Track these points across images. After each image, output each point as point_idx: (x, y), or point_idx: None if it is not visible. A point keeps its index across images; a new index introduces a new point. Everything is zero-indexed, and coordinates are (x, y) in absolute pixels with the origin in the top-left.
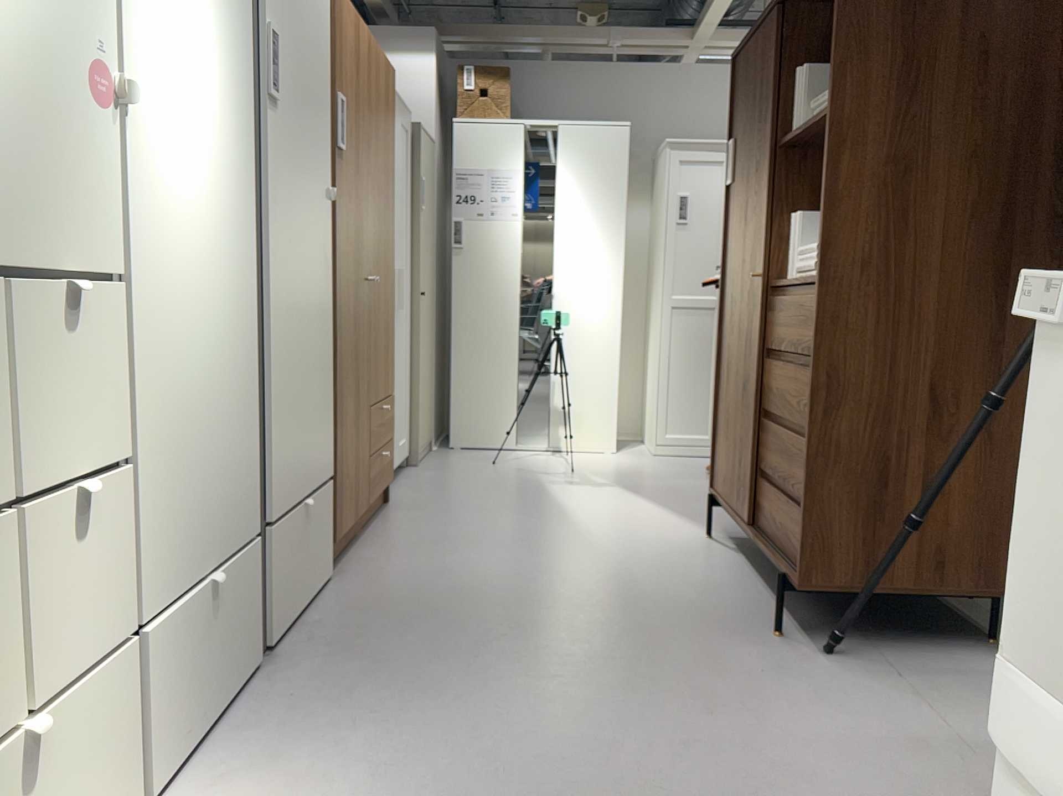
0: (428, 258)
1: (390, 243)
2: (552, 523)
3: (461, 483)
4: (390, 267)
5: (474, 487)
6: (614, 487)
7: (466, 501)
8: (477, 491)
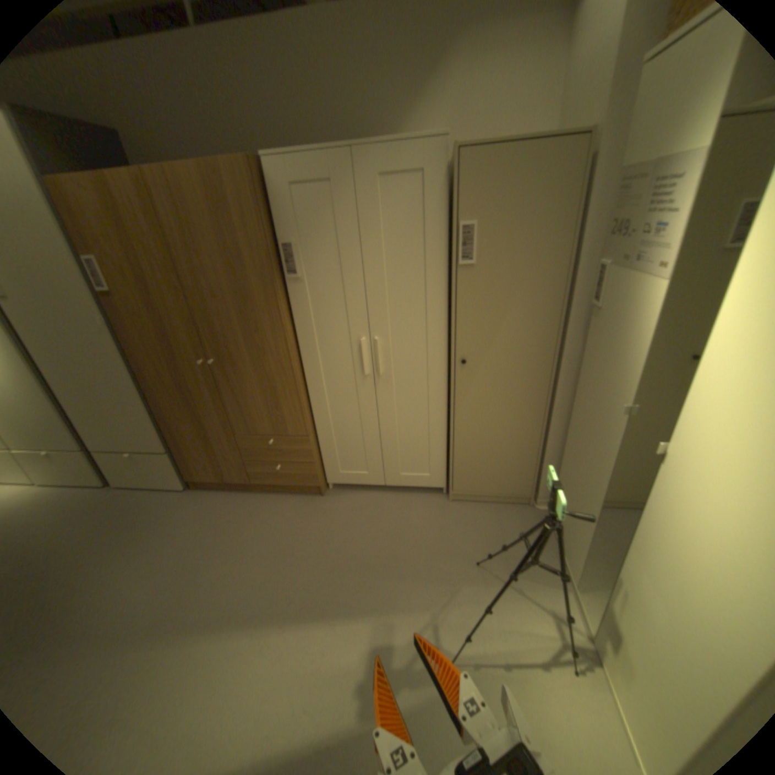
0: (513, 321)
1: (267, 331)
2: (230, 609)
3: (385, 537)
4: (271, 349)
5: (368, 547)
6: (366, 720)
7: (322, 542)
8: (355, 550)
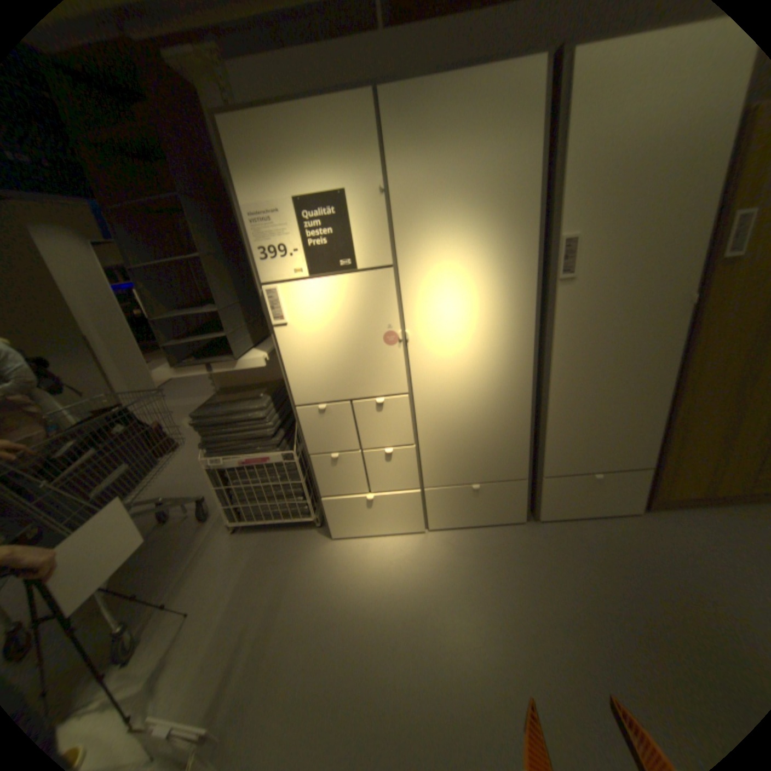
0: None
1: None
2: None
3: None
4: None
5: None
6: None
7: None
8: None
